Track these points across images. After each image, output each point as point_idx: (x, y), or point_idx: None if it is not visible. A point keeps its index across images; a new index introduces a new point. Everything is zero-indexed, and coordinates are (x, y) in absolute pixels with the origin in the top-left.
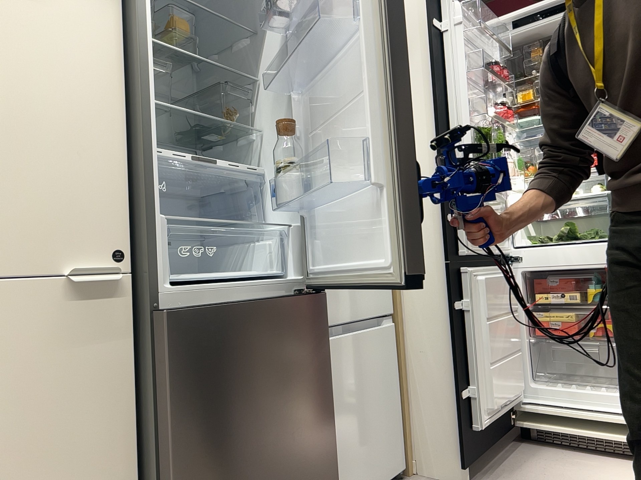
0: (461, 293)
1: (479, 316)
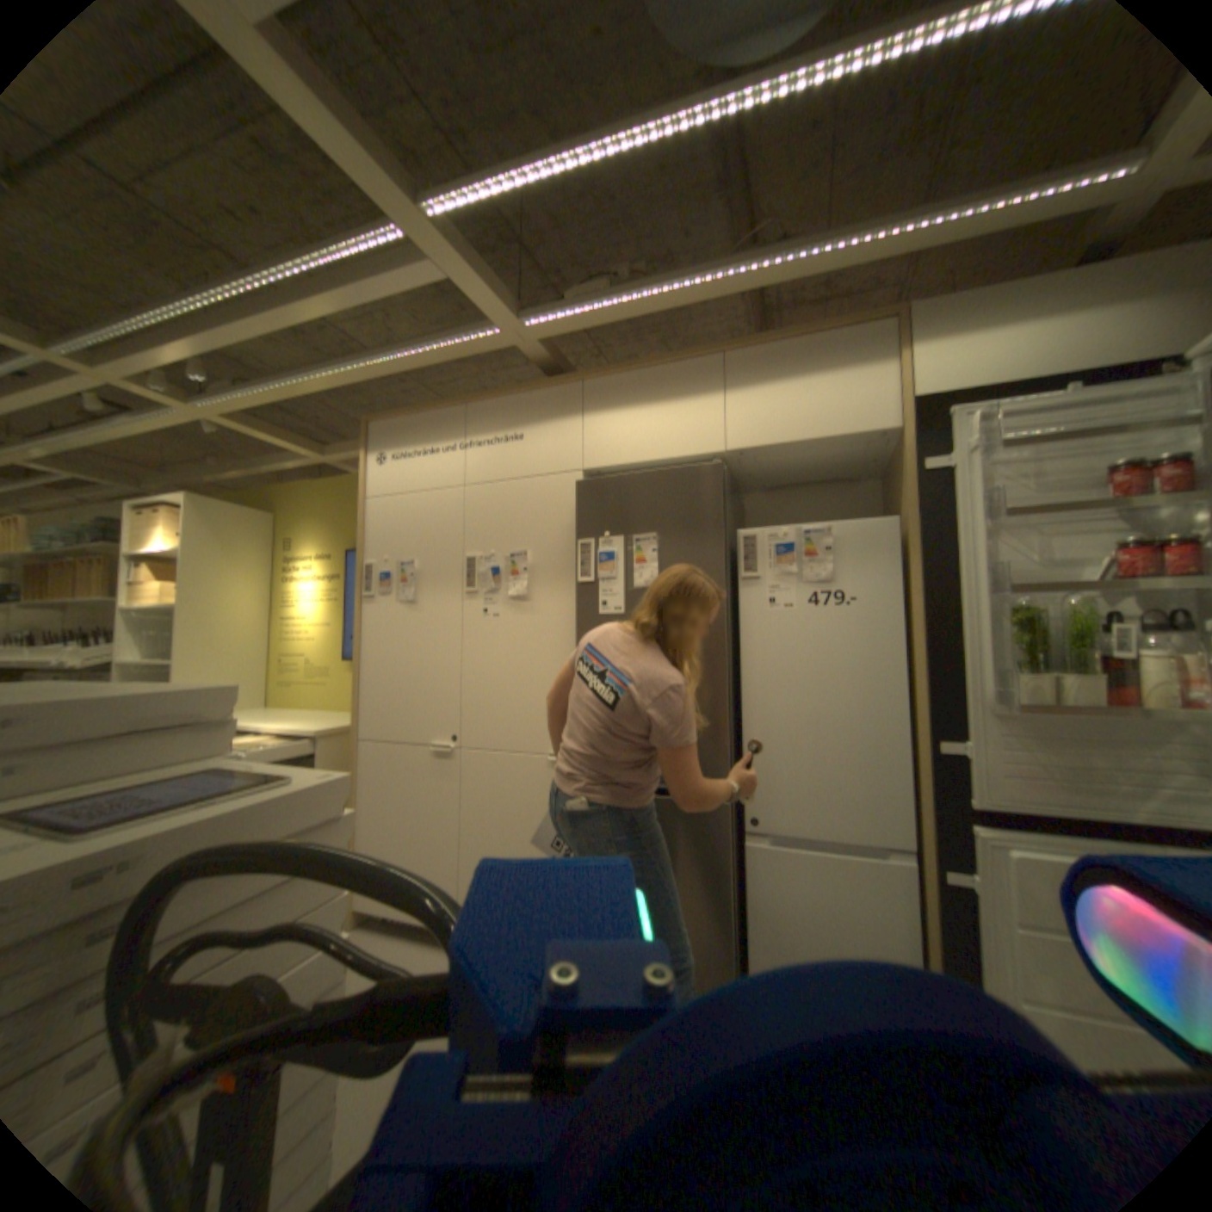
0: (970, 864)
1: (1006, 913)
